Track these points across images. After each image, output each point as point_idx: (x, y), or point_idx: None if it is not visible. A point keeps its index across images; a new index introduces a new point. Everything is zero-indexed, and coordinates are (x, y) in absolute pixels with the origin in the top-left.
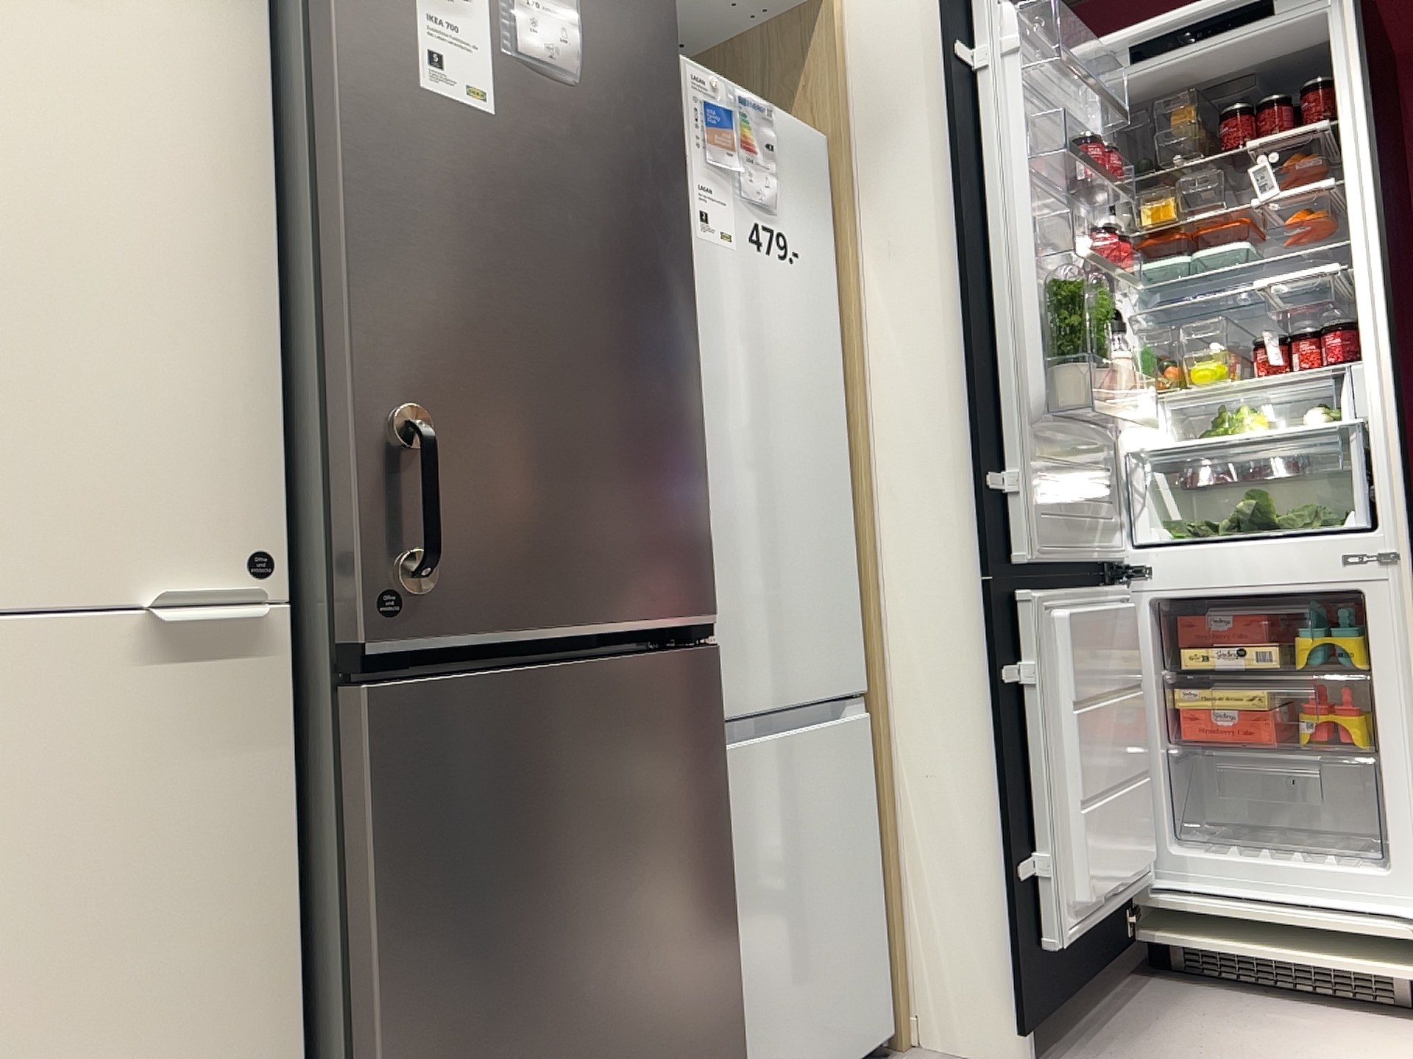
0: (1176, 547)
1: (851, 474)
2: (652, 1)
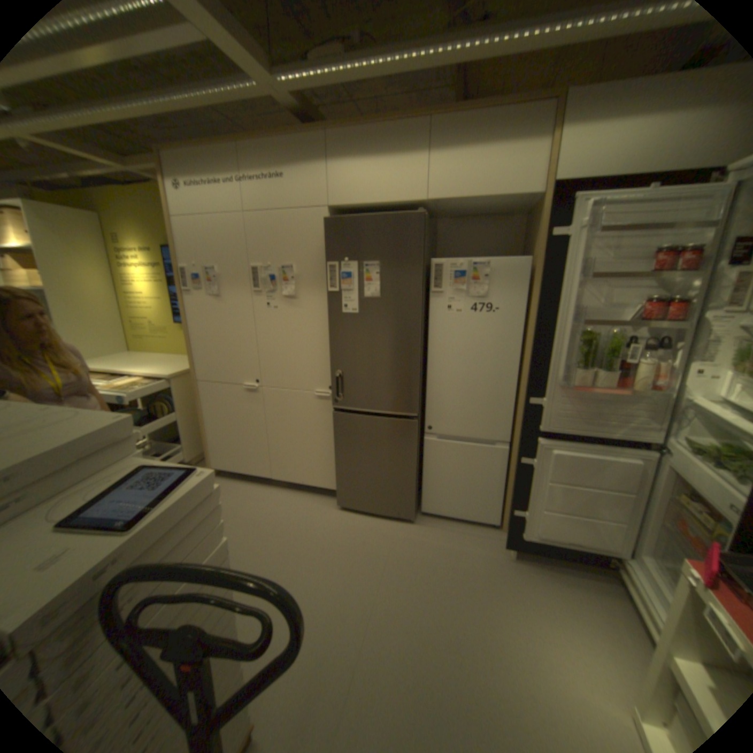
0: (684, 451)
1: (521, 377)
2: (411, 263)
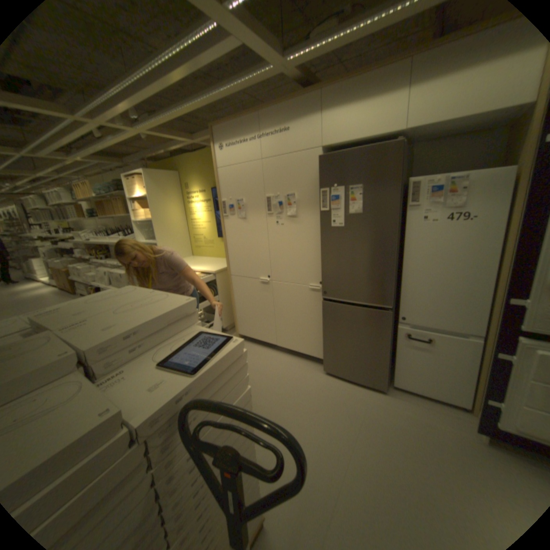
0: None
1: (500, 278)
2: (391, 183)
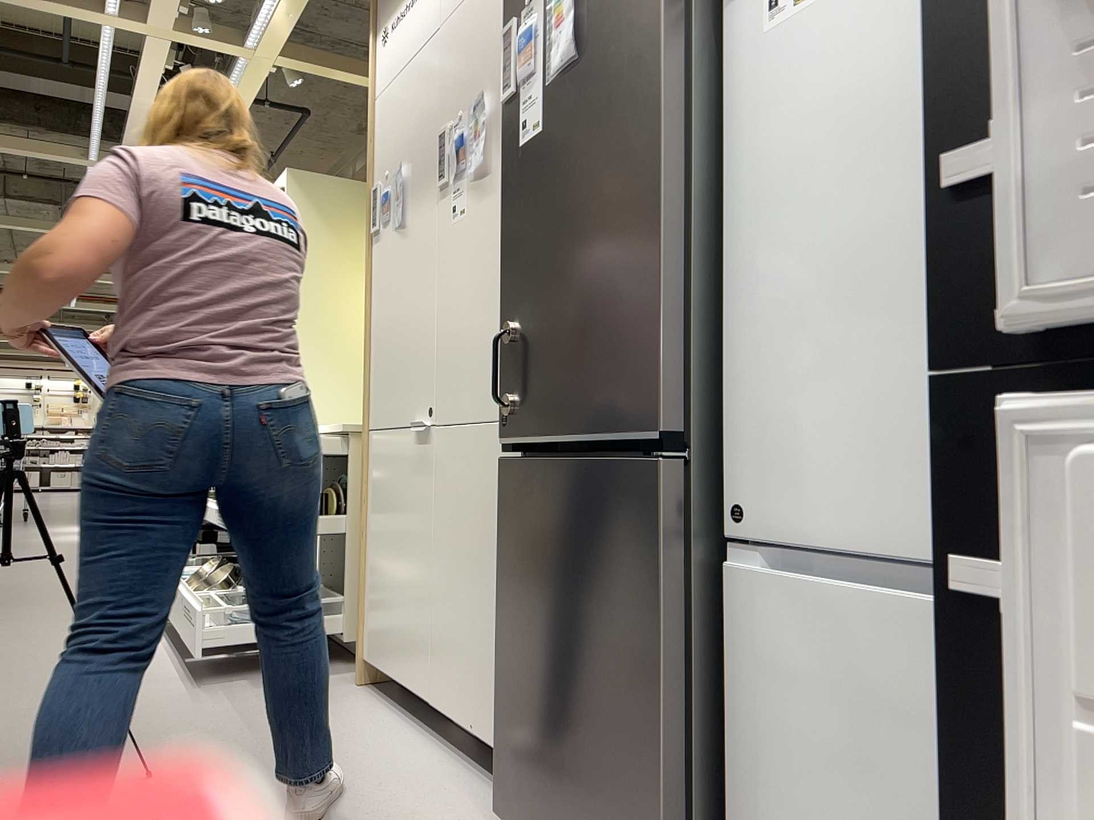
0: None
1: None
2: None
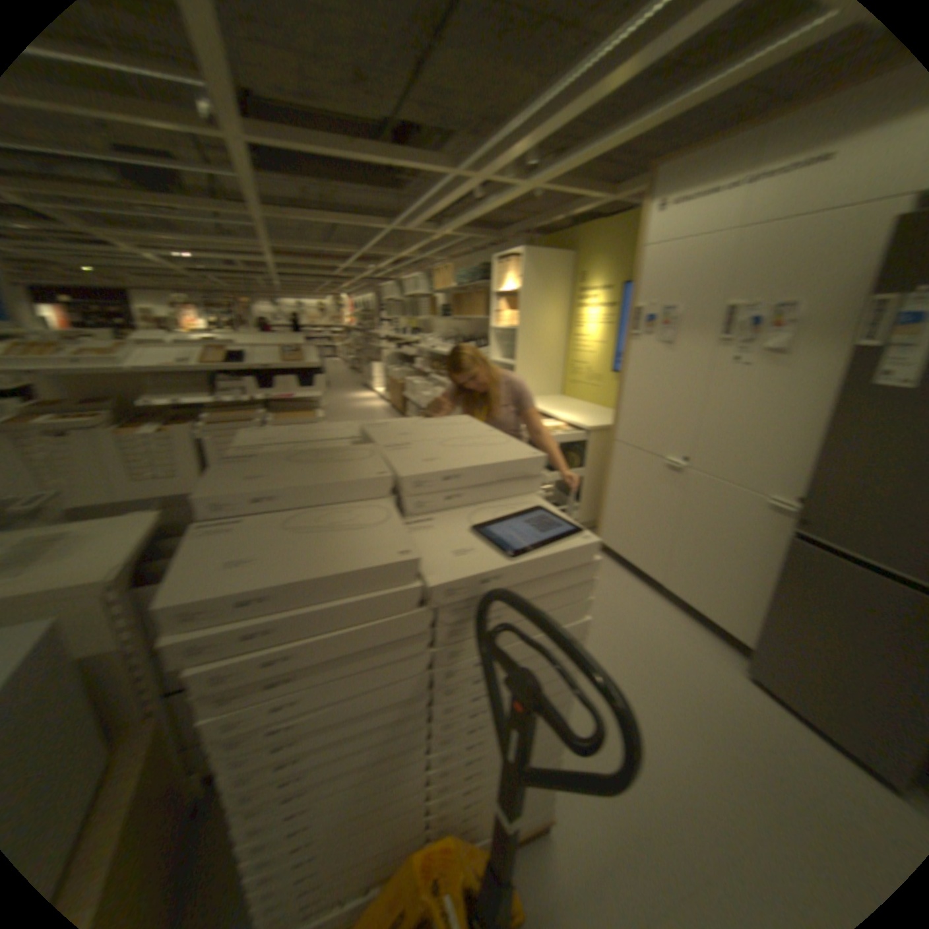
0: None
1: None
2: None
